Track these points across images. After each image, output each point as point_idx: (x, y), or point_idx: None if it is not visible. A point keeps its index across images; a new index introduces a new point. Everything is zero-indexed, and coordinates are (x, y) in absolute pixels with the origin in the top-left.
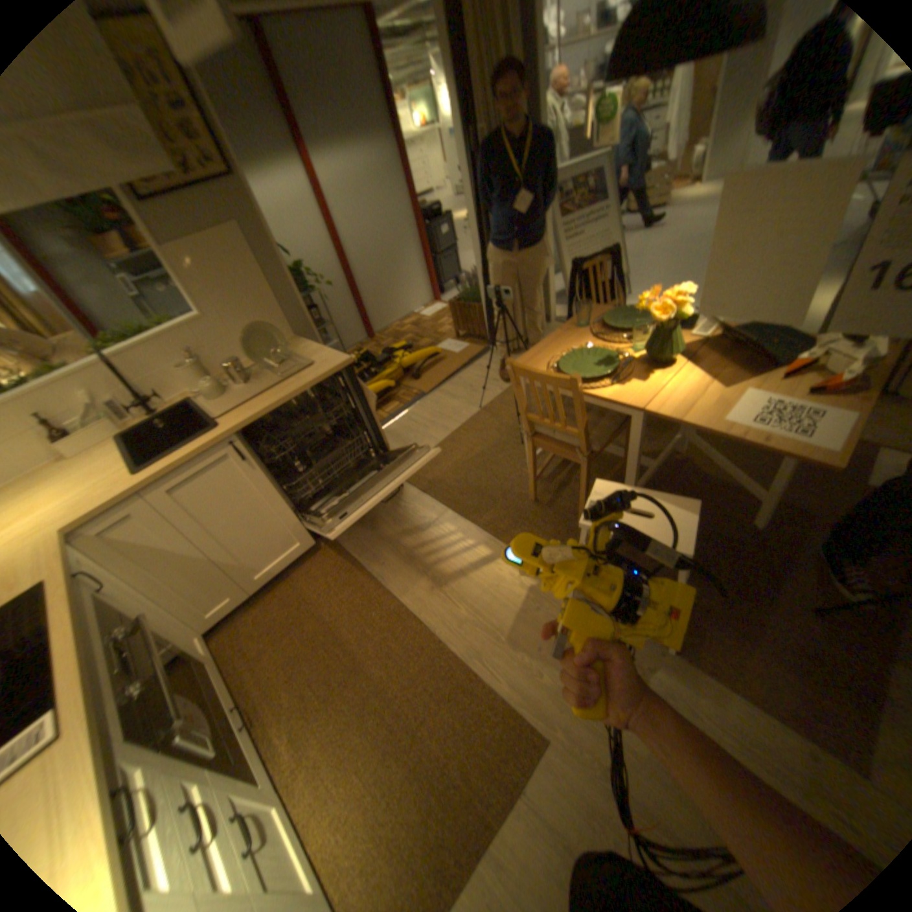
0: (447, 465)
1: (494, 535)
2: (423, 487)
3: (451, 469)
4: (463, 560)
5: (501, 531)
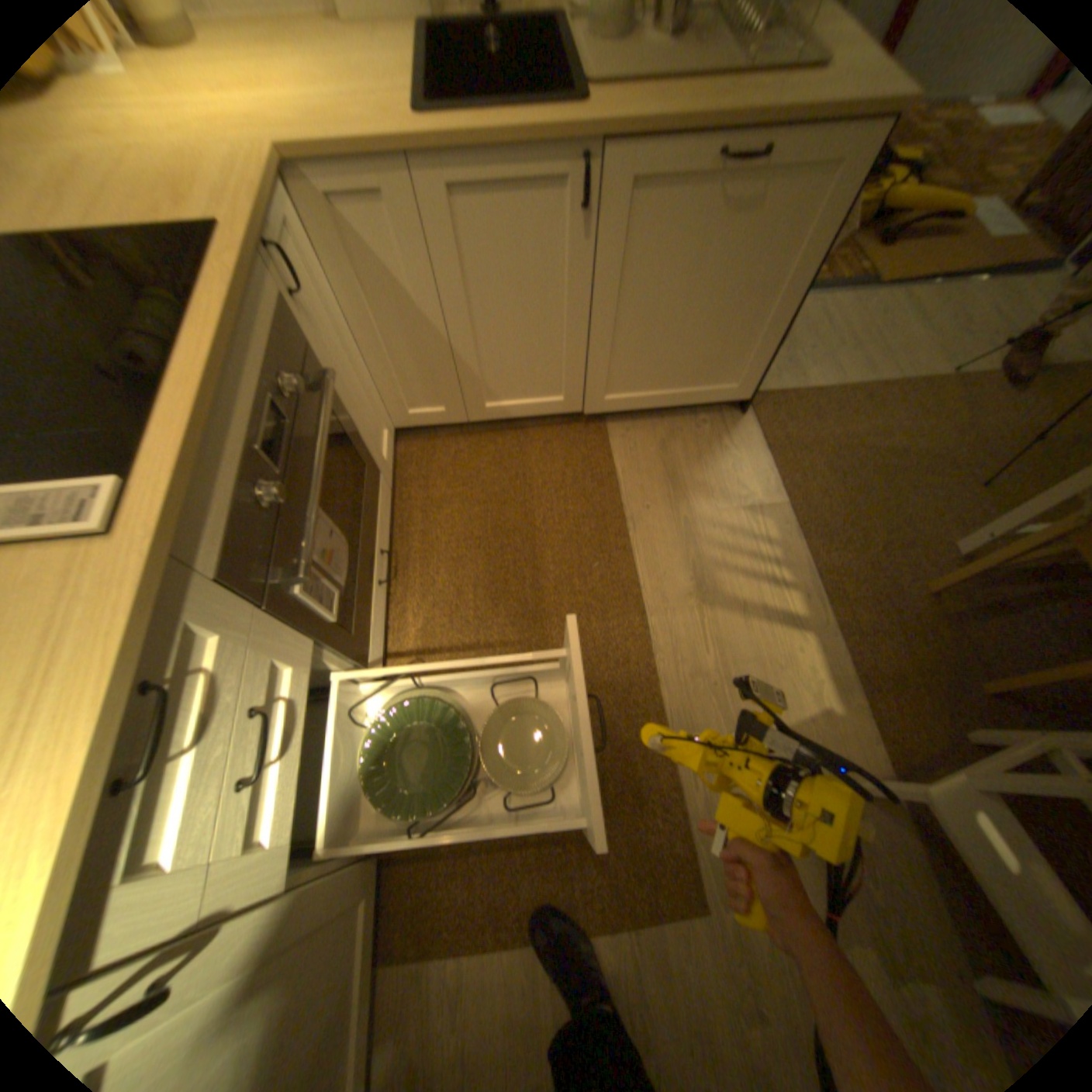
0: (830, 430)
1: (829, 596)
2: (771, 438)
3: (833, 442)
4: (756, 592)
5: (843, 597)
